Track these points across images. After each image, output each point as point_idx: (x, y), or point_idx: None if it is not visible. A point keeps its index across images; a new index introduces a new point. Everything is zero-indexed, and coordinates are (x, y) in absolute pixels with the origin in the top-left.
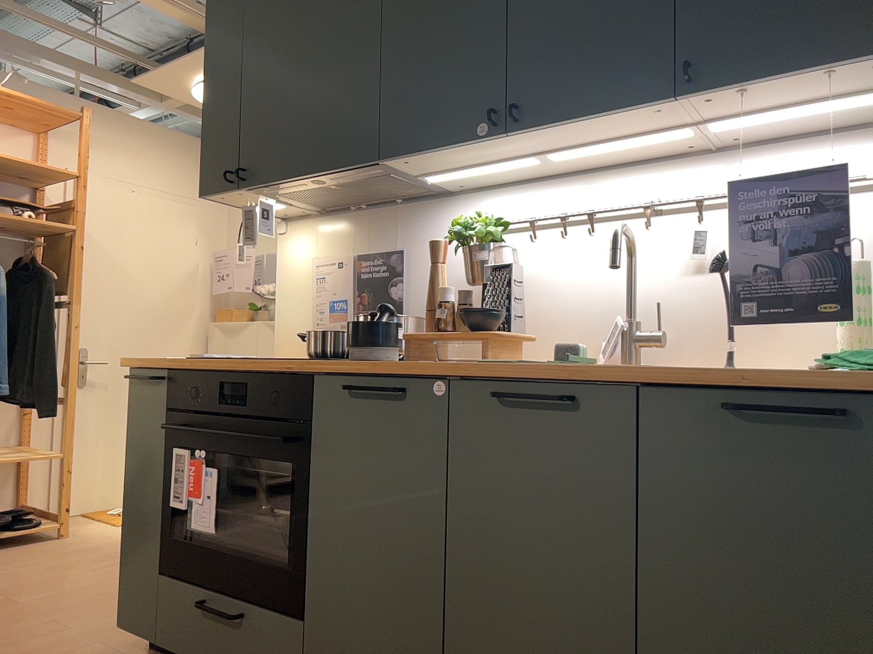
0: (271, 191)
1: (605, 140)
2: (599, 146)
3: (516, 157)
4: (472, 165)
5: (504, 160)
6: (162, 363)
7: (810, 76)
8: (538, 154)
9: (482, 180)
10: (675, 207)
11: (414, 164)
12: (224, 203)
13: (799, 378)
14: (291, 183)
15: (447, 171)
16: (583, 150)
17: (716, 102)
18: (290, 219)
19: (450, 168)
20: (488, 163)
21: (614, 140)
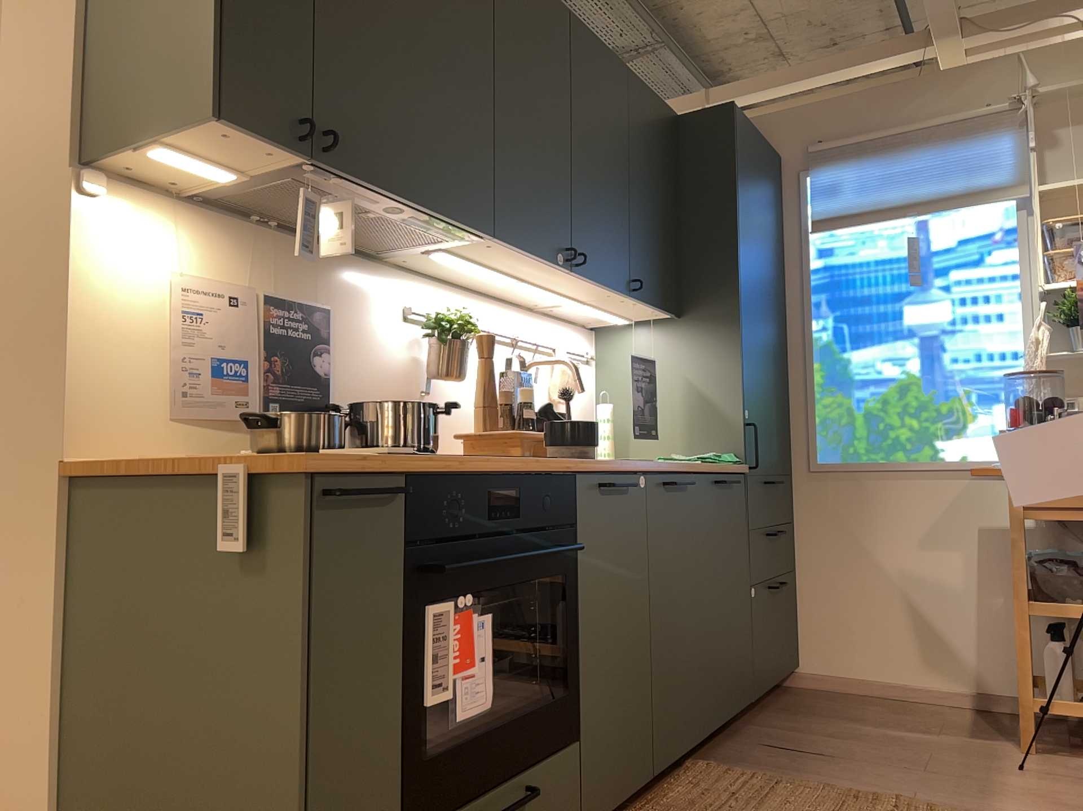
0: (328, 181)
1: (556, 289)
2: (549, 291)
3: (513, 274)
4: (485, 264)
5: (506, 272)
6: (408, 463)
7: (653, 308)
8: (524, 279)
9: (425, 264)
10: (522, 343)
11: (482, 246)
12: (196, 133)
13: (722, 467)
14: (381, 195)
15: (467, 258)
16: (541, 289)
17: (623, 301)
18: (104, 171)
19: (471, 256)
20: (496, 268)
21: (559, 292)
